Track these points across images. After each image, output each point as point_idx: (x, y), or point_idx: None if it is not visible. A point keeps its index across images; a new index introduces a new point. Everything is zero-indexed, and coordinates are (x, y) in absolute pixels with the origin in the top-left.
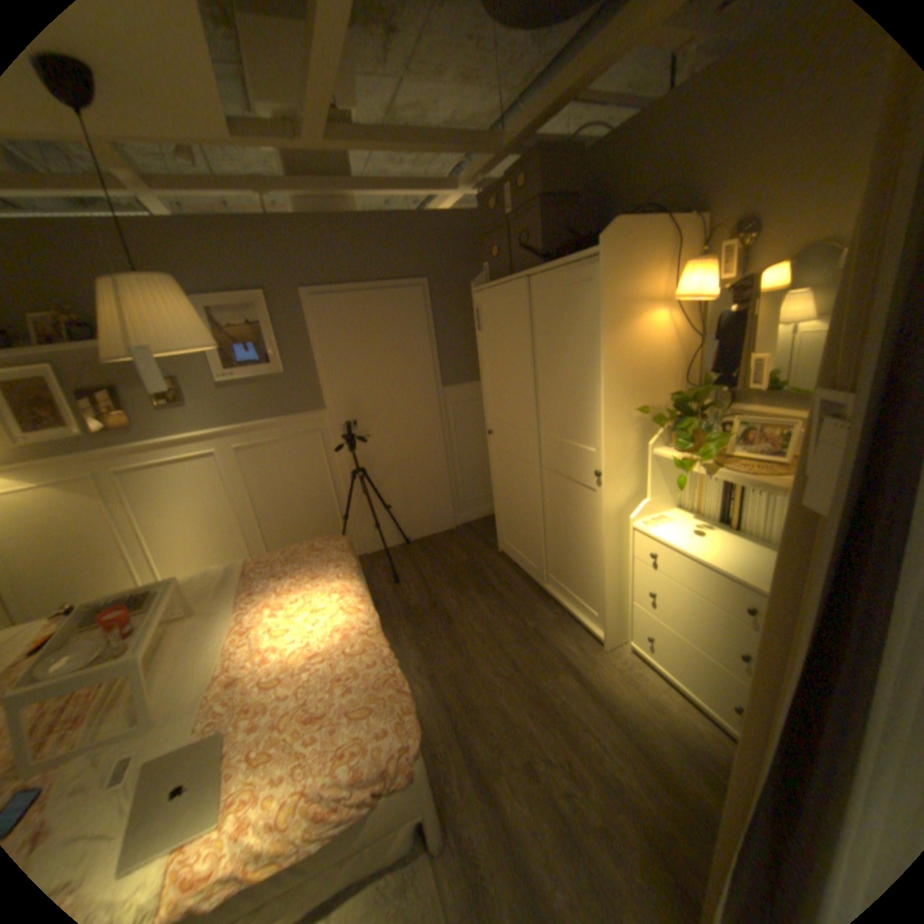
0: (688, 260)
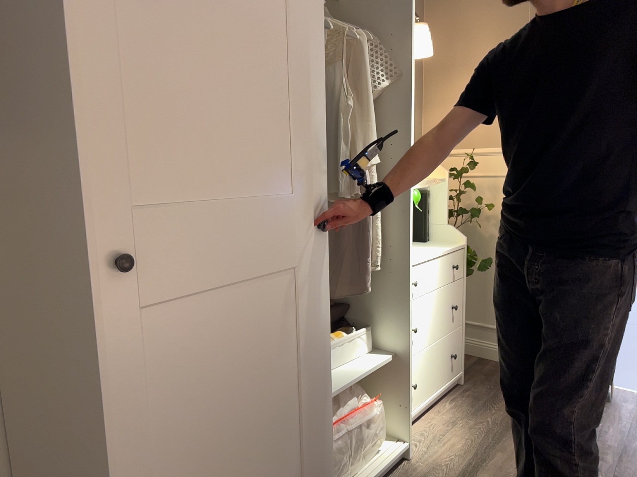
0: None
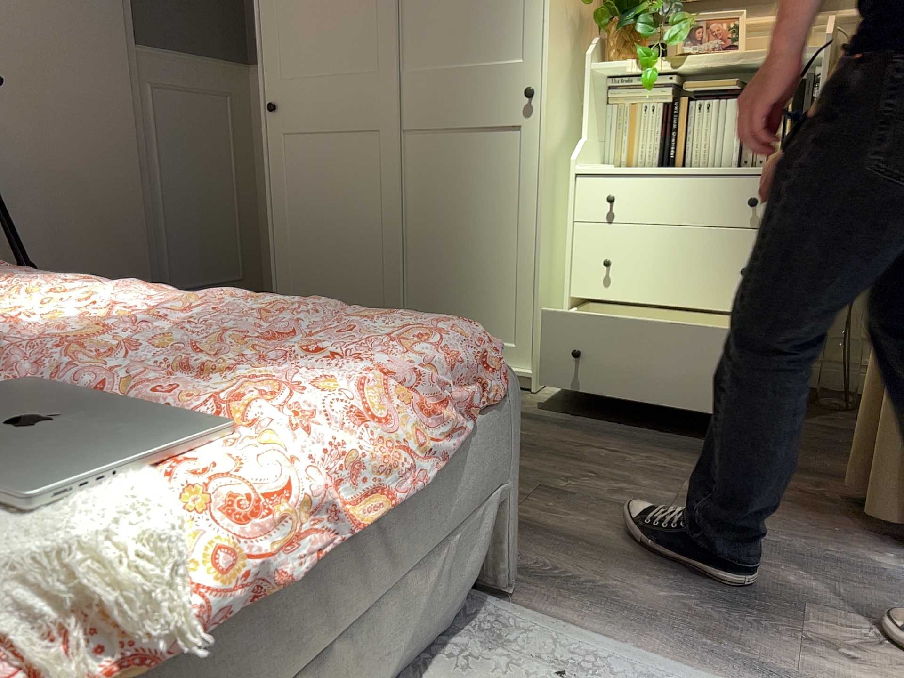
0: None
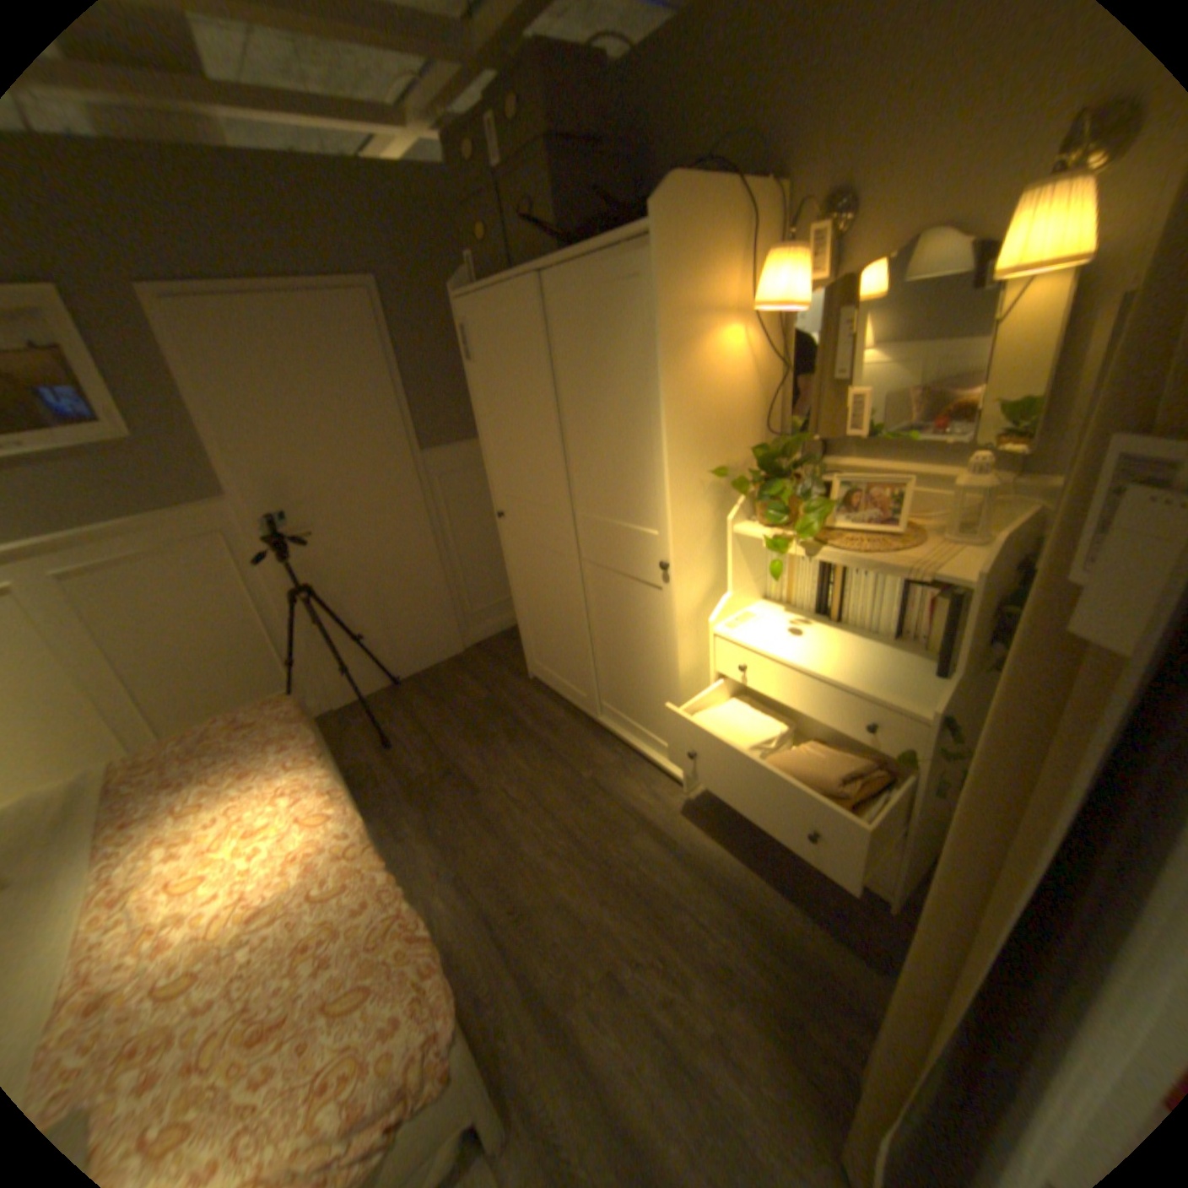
0: (765, 251)
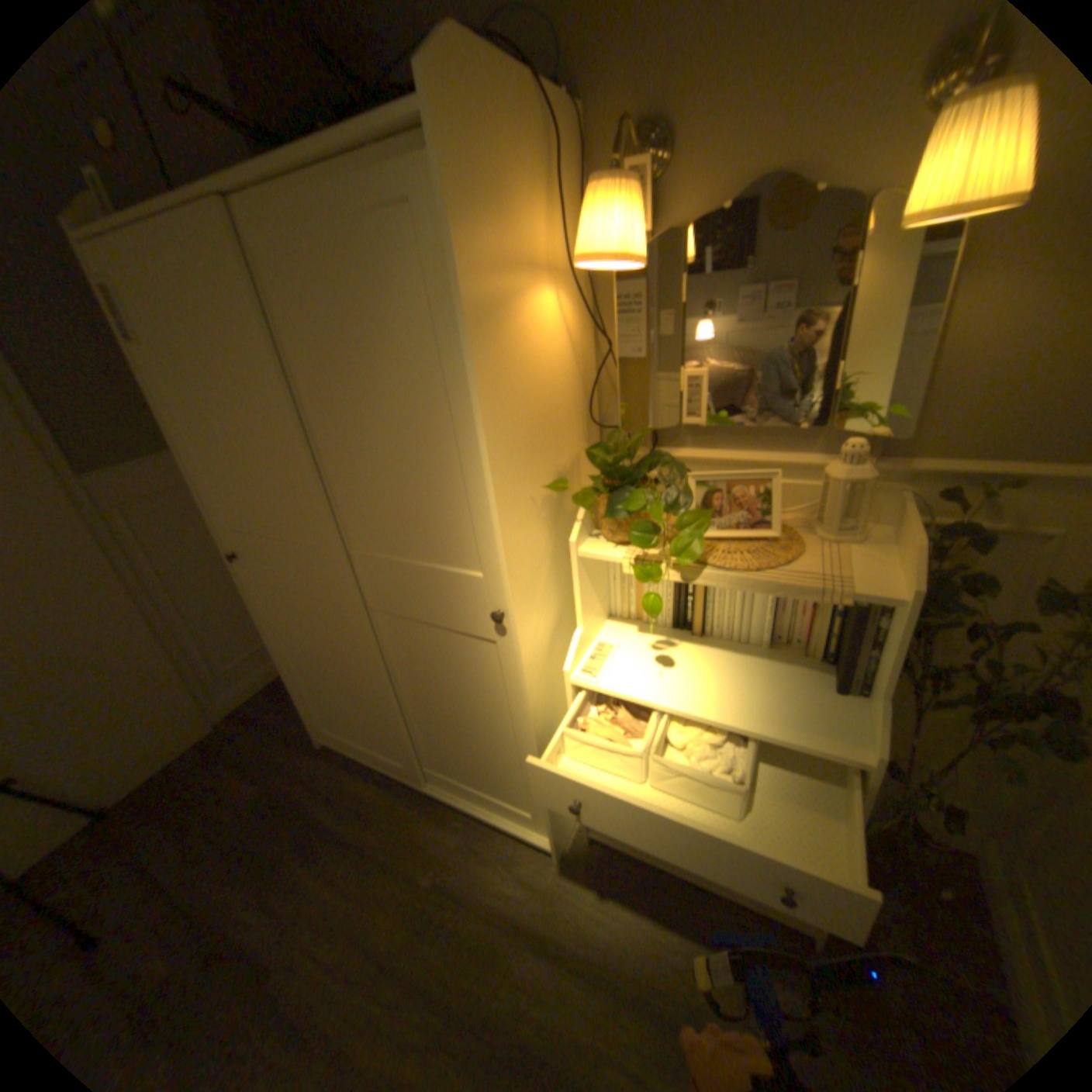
0: (567, 190)
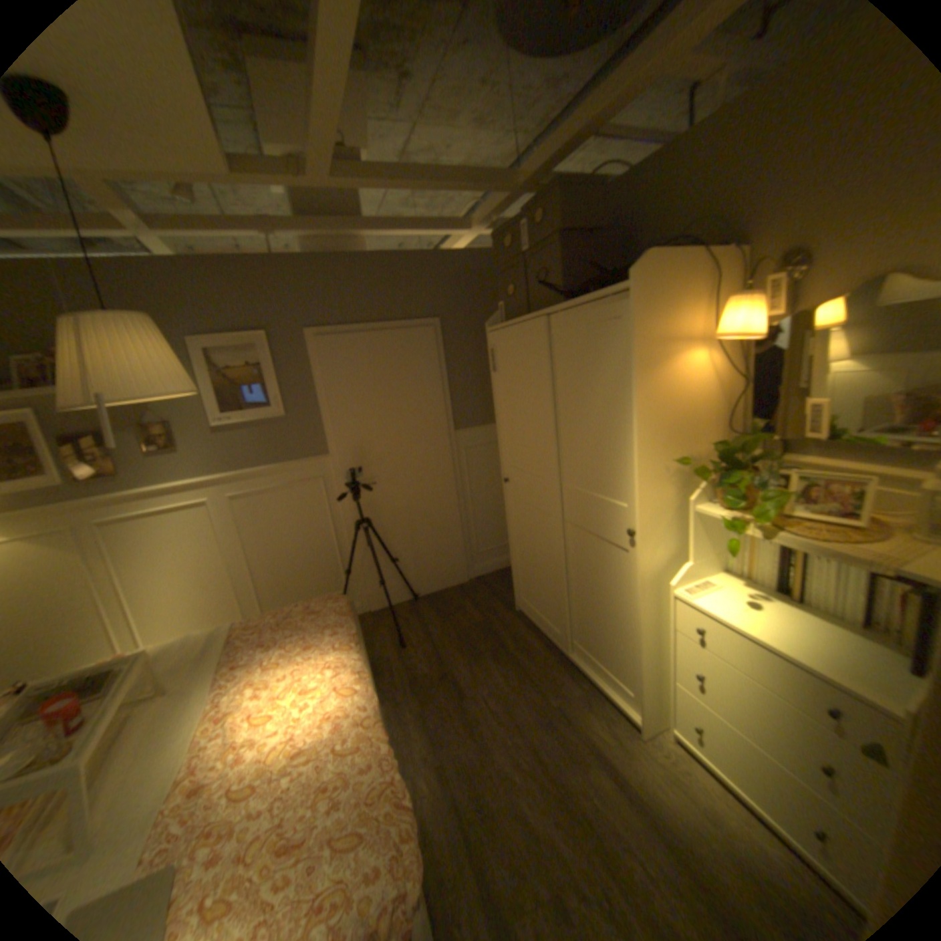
0: (728, 295)
